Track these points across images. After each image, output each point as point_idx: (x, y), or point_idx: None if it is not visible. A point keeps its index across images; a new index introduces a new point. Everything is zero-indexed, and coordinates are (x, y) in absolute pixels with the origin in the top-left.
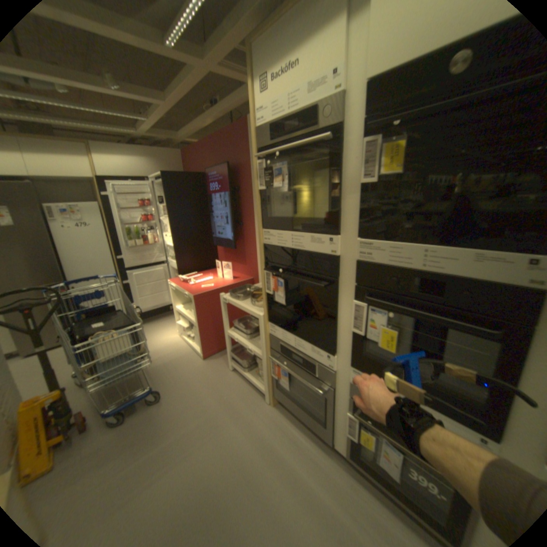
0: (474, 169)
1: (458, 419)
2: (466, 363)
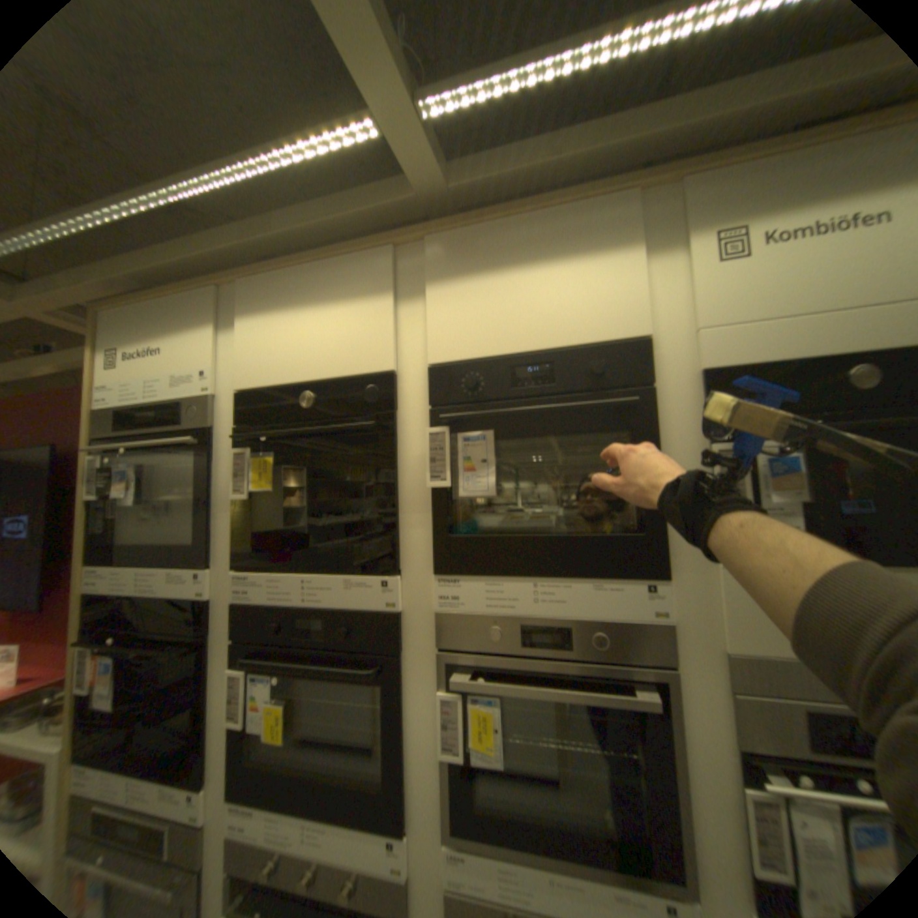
0: (342, 493)
1: (361, 826)
2: (367, 731)
